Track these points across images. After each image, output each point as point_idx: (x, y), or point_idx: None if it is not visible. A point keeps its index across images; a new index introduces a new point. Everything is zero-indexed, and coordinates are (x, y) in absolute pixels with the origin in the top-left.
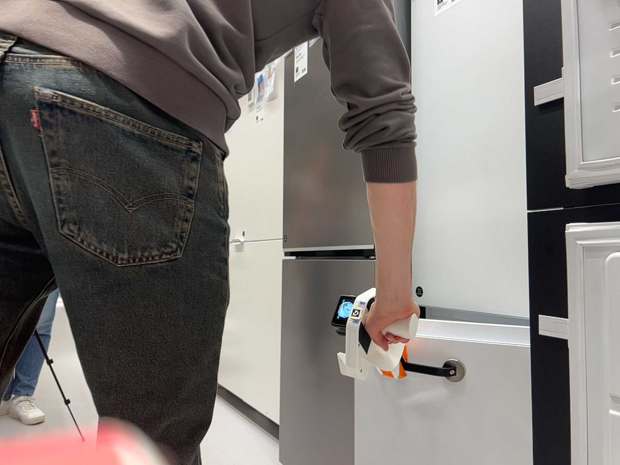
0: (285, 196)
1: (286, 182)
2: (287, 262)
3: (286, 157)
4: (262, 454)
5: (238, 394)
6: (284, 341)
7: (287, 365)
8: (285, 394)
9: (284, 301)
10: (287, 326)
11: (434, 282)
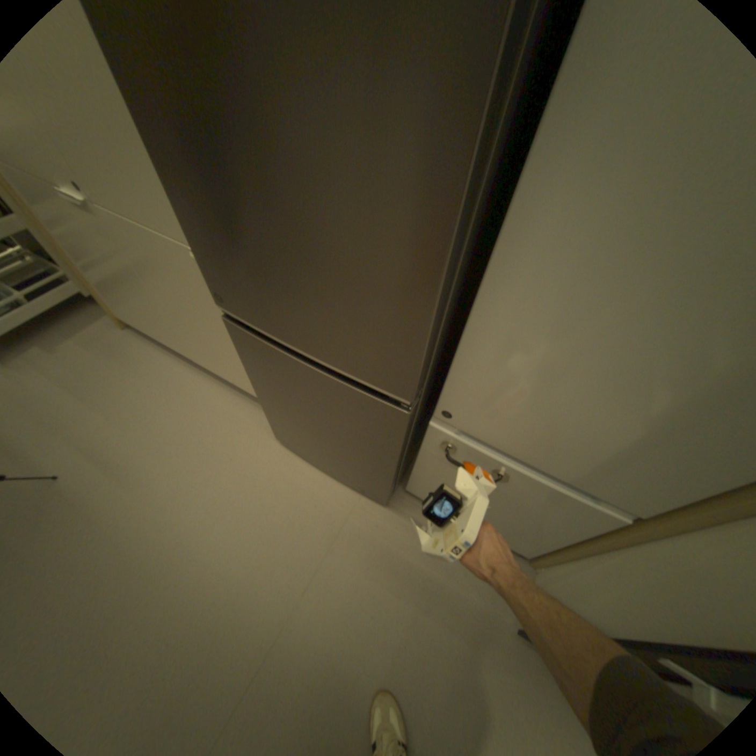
0: (191, 232)
1: (180, 208)
2: (231, 318)
3: (155, 150)
4: (249, 418)
5: (185, 354)
6: (256, 382)
7: (267, 399)
8: (270, 409)
9: (244, 354)
10: (258, 376)
11: (466, 412)
